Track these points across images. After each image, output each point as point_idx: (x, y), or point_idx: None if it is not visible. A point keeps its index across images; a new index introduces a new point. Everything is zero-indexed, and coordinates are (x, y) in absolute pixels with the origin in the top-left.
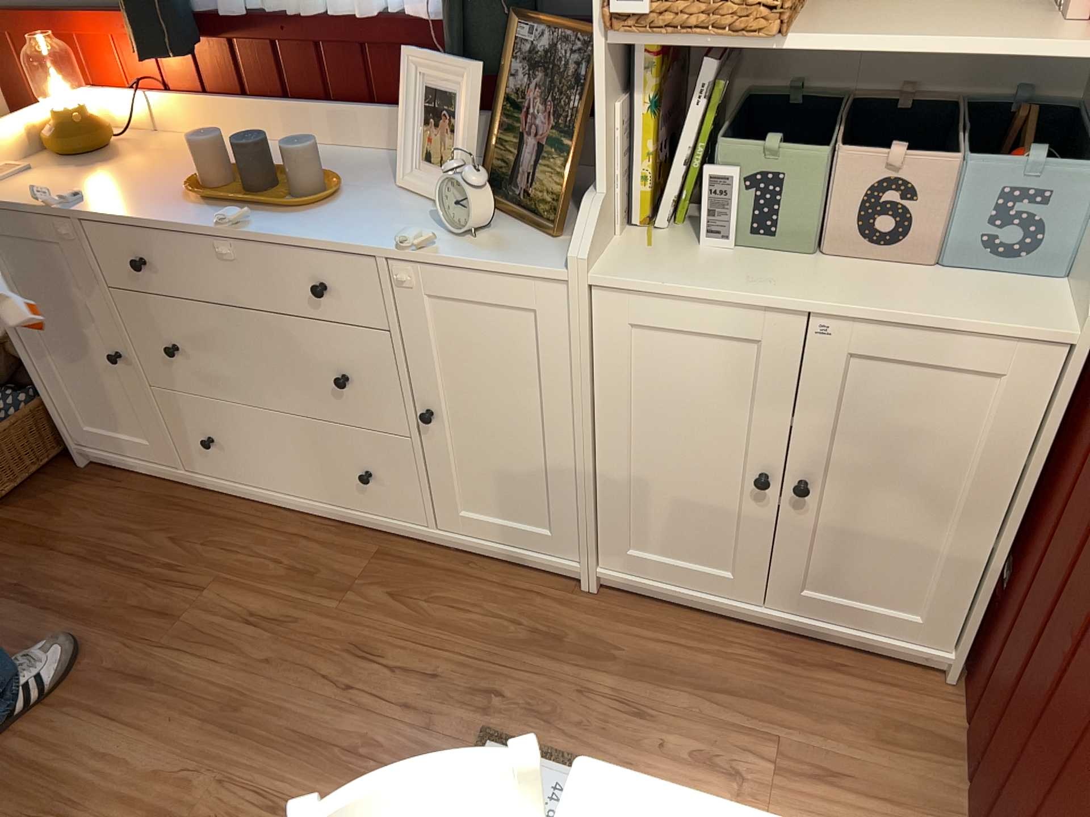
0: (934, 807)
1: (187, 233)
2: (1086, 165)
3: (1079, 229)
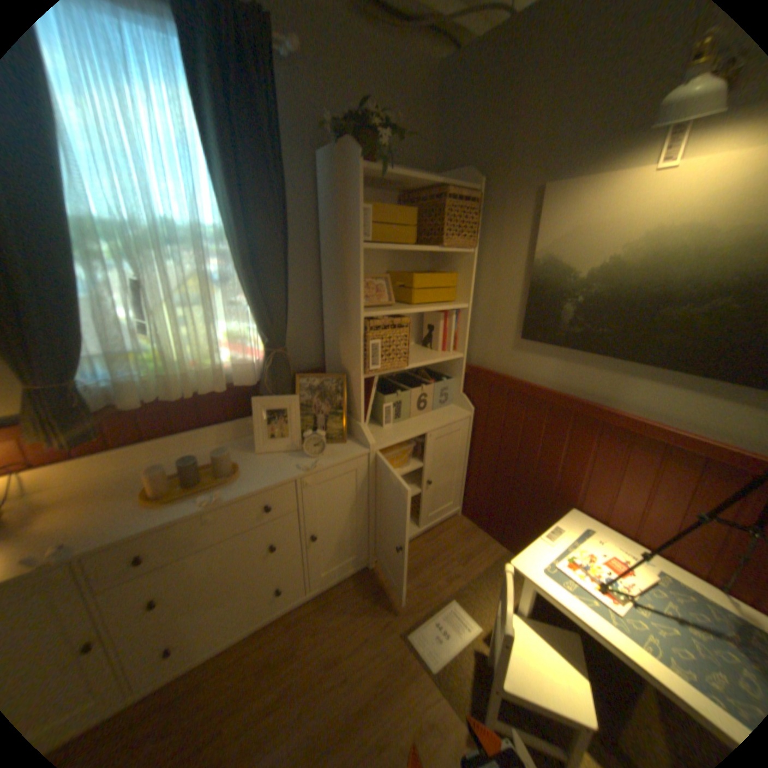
0: (490, 545)
1: (172, 525)
2: (450, 378)
3: (455, 392)
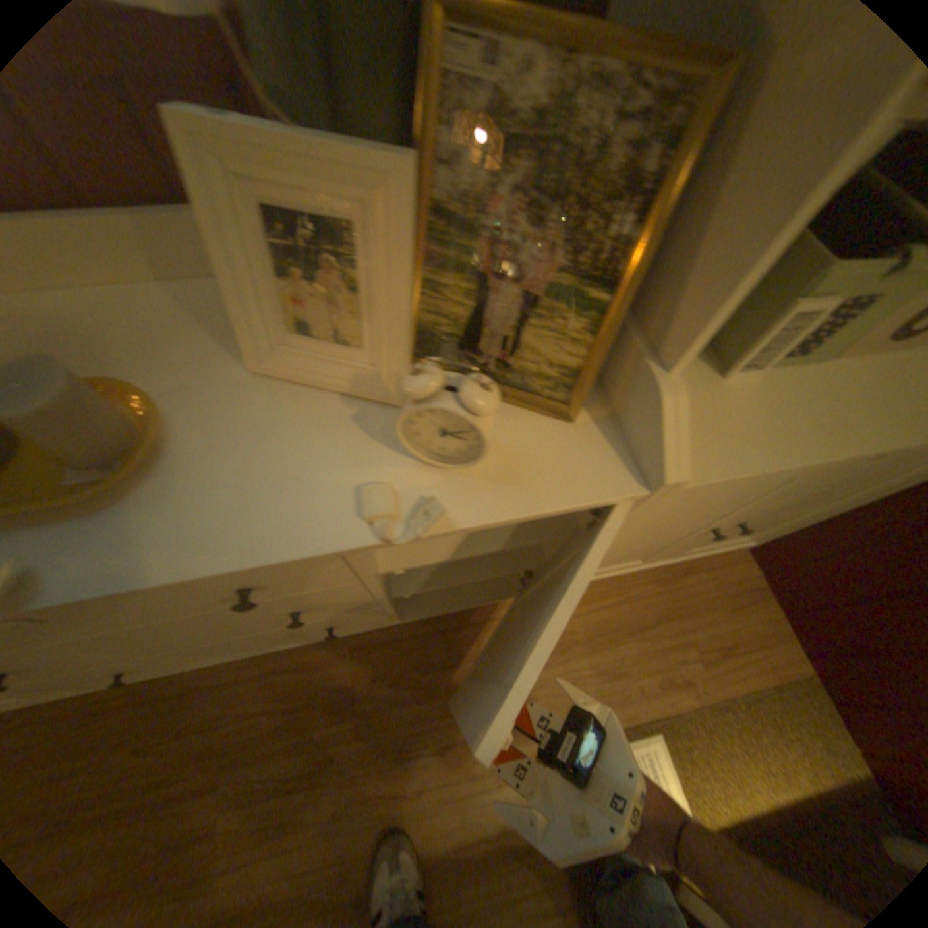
0: (784, 644)
1: None
2: None
3: None
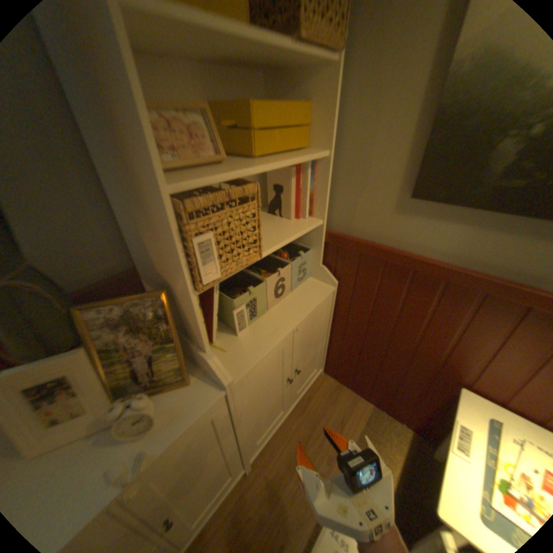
0: (357, 402)
1: None
2: (307, 249)
3: (313, 263)
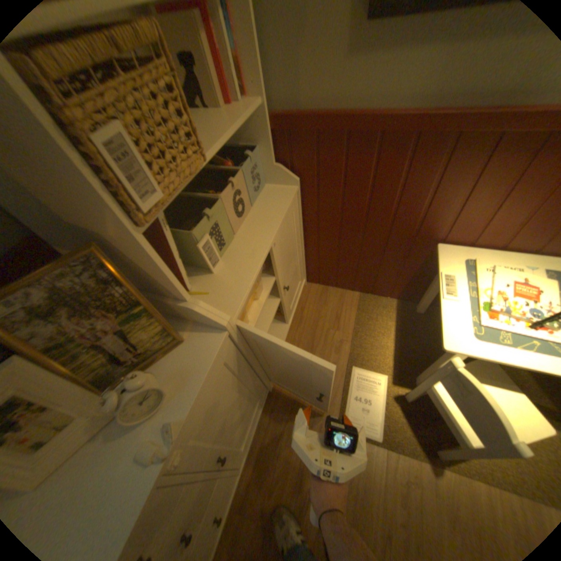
0: (344, 295)
1: None
2: (252, 147)
3: (265, 165)
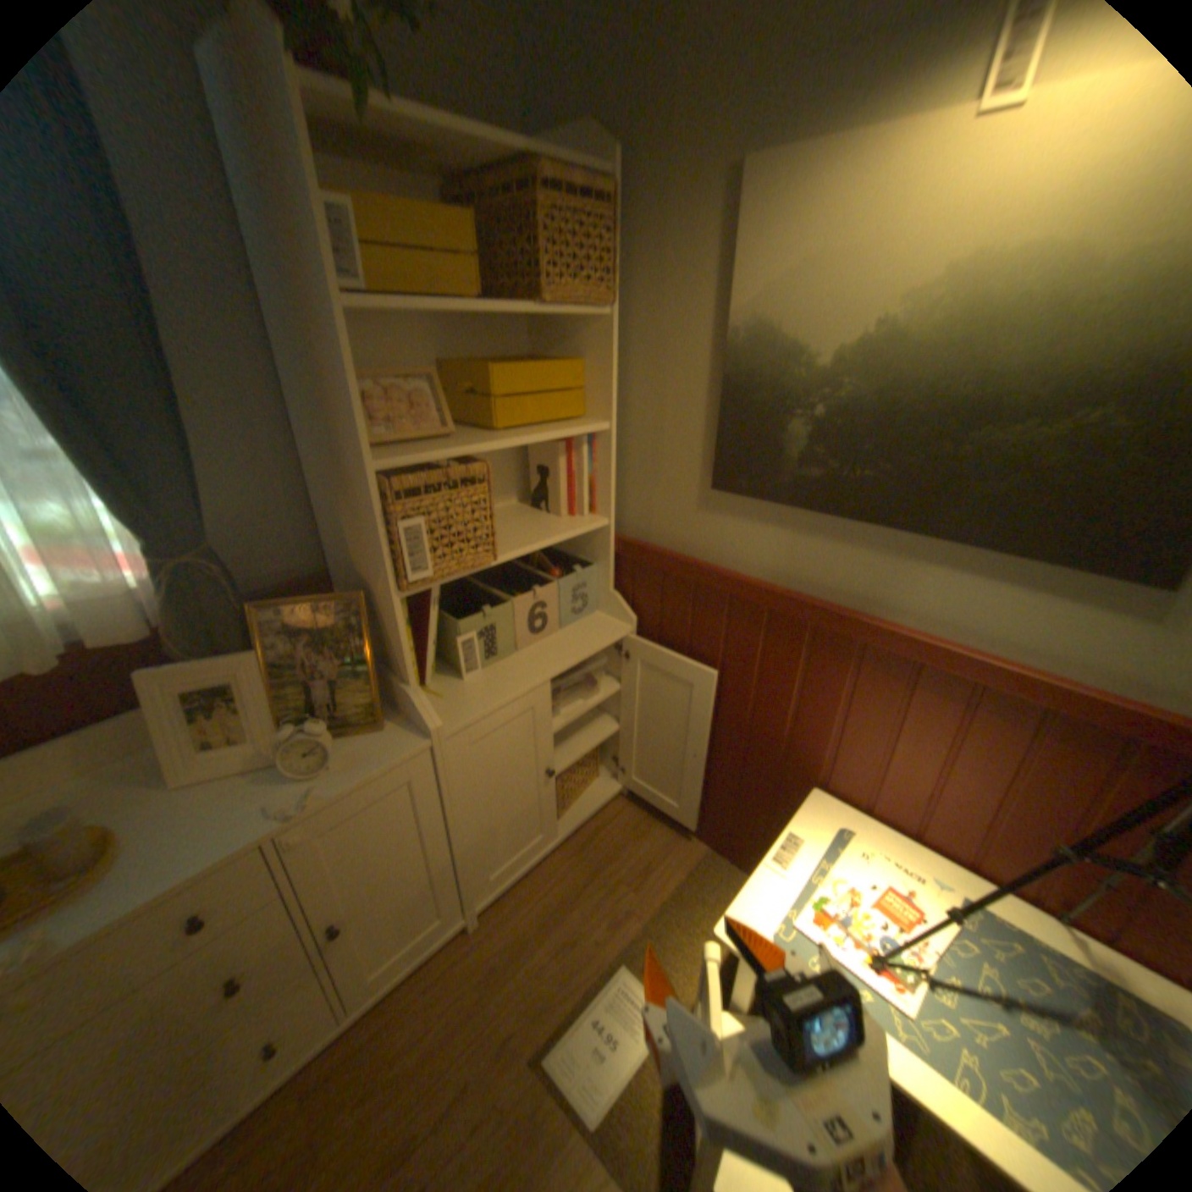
0: (680, 841)
1: None
2: (590, 565)
3: (600, 589)
